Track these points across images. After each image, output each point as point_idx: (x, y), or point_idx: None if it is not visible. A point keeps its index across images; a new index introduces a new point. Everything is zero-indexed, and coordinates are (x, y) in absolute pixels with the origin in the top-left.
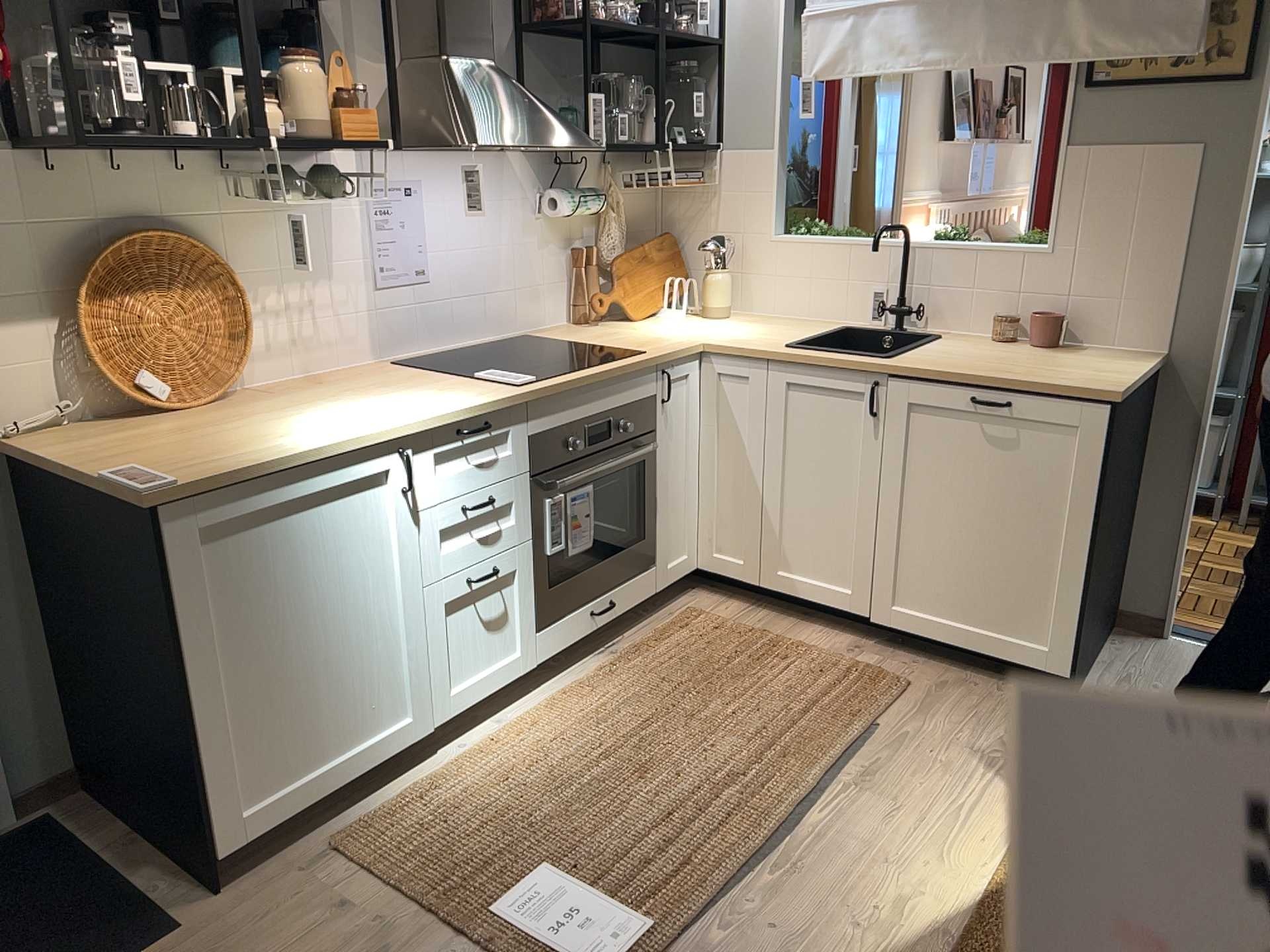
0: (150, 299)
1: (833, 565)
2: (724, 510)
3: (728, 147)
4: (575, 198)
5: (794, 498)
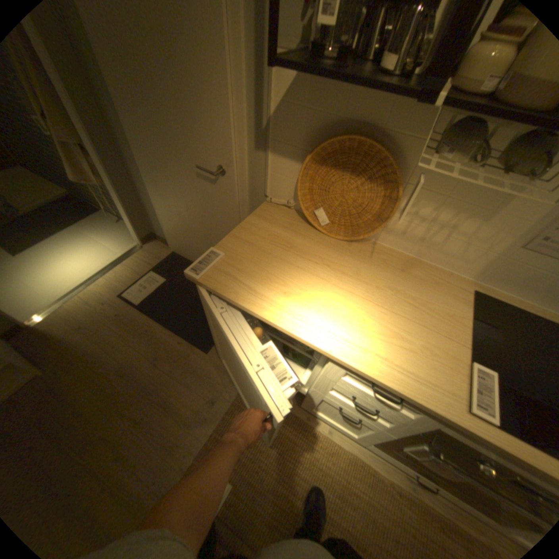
0: (345, 174)
1: None
2: None
3: None
4: None
5: None
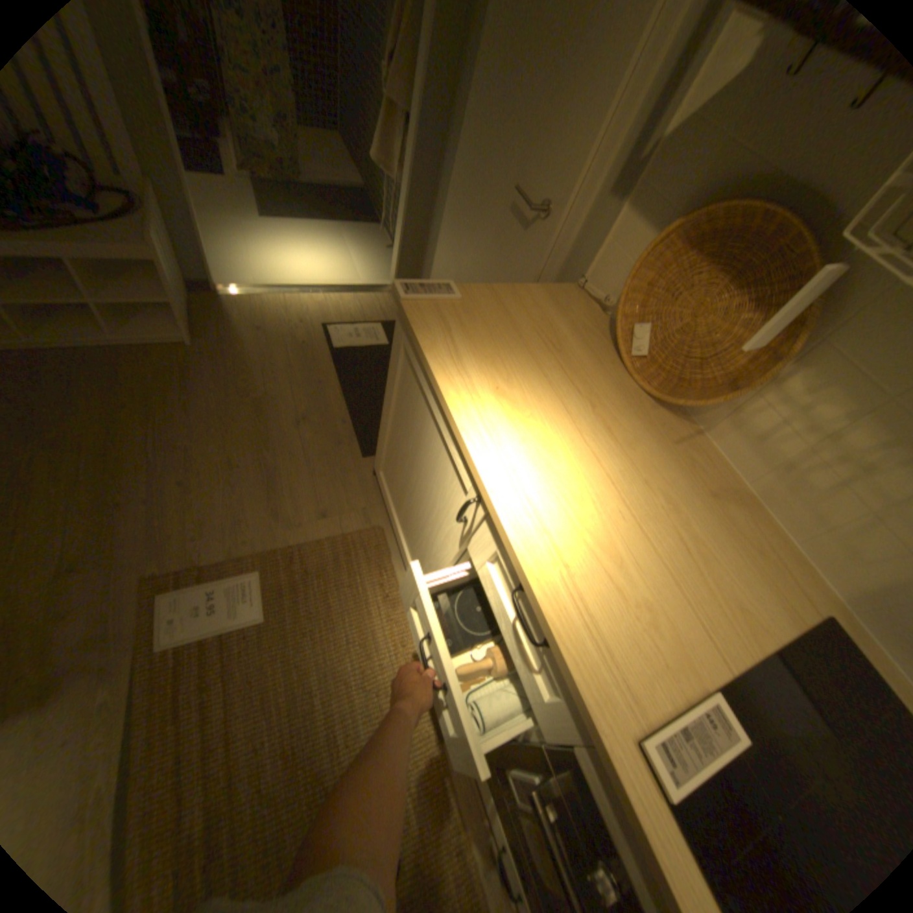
0: (721, 278)
1: None
2: None
3: None
4: None
5: None
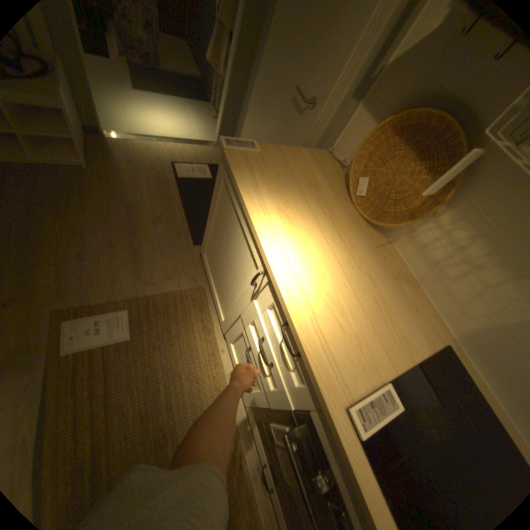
0: (411, 154)
1: None
2: None
3: None
4: None
5: None
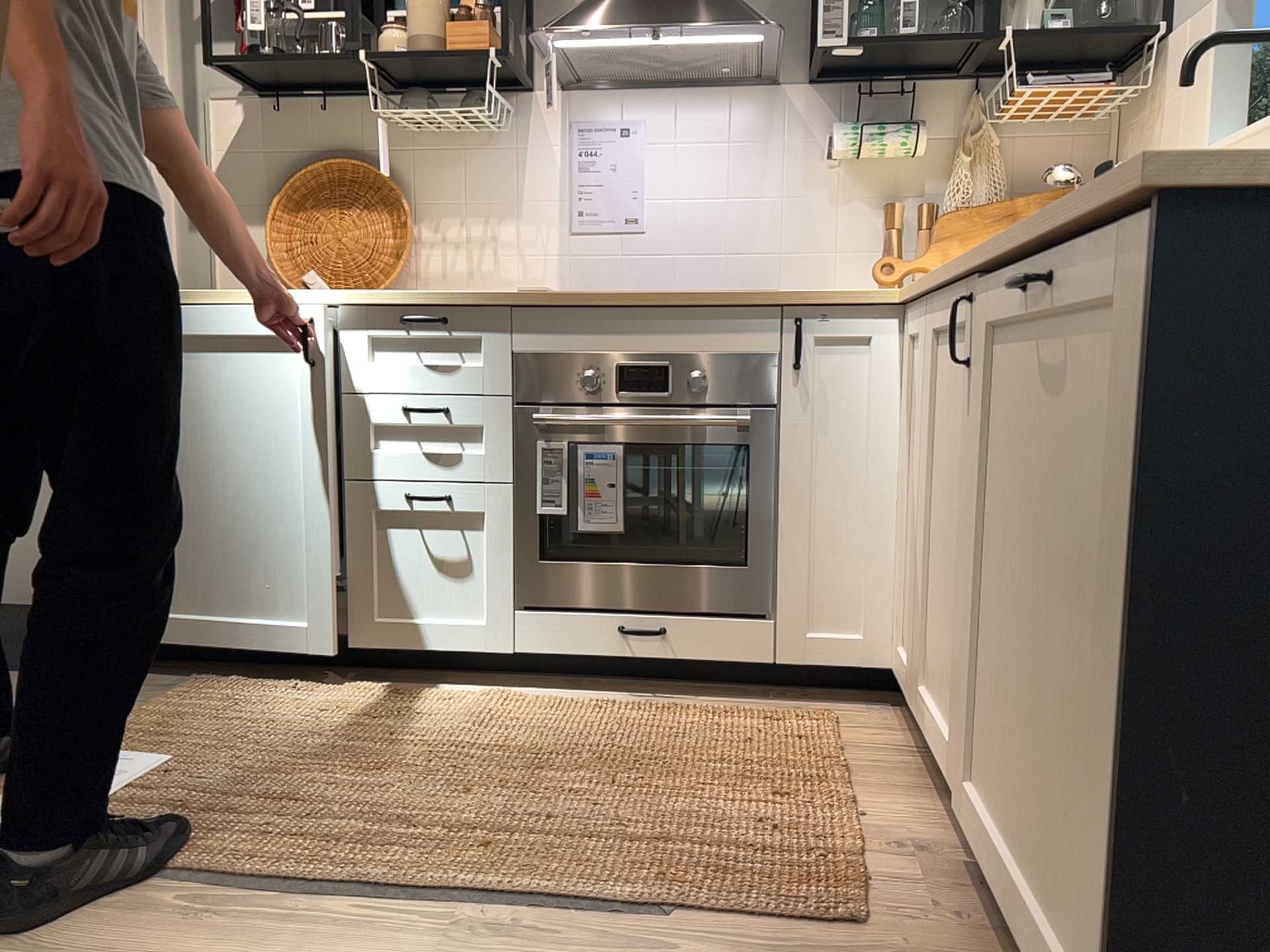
0: (329, 214)
1: (954, 683)
2: (910, 571)
3: (1171, 30)
4: (855, 130)
5: (939, 548)
